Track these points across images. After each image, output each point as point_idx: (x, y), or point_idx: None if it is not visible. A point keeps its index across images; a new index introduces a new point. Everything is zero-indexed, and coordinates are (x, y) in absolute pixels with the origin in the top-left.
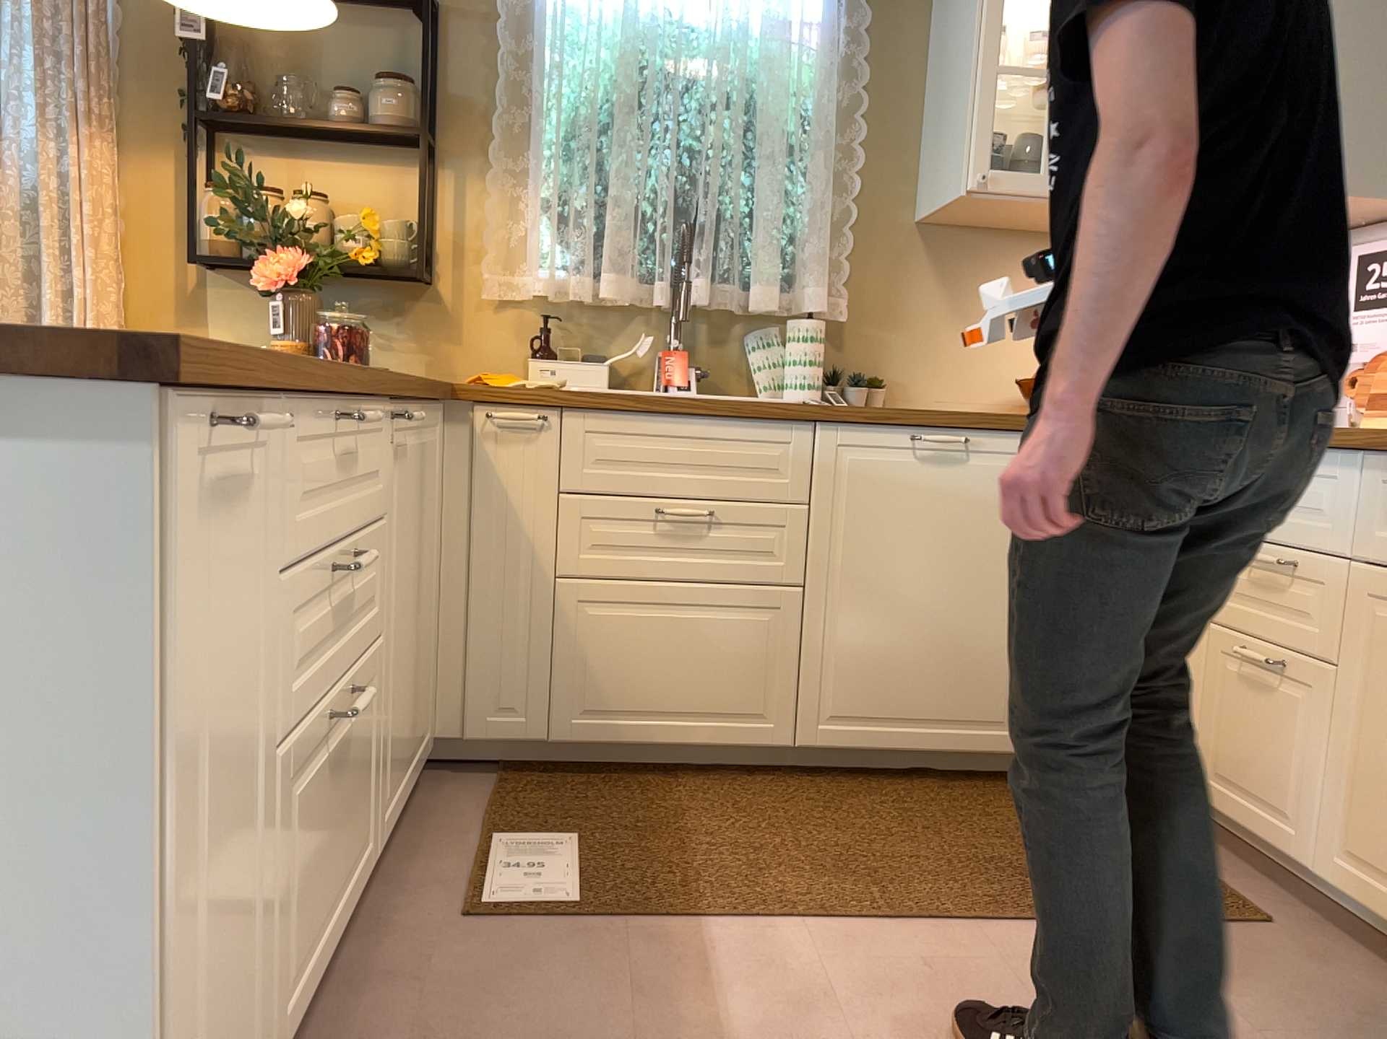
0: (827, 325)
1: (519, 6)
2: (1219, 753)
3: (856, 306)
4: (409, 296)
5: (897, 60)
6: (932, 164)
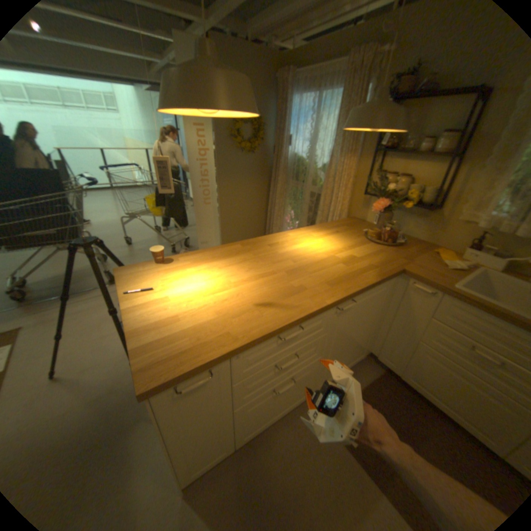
0: None
1: None
2: None
3: None
4: (430, 210)
5: None
6: None
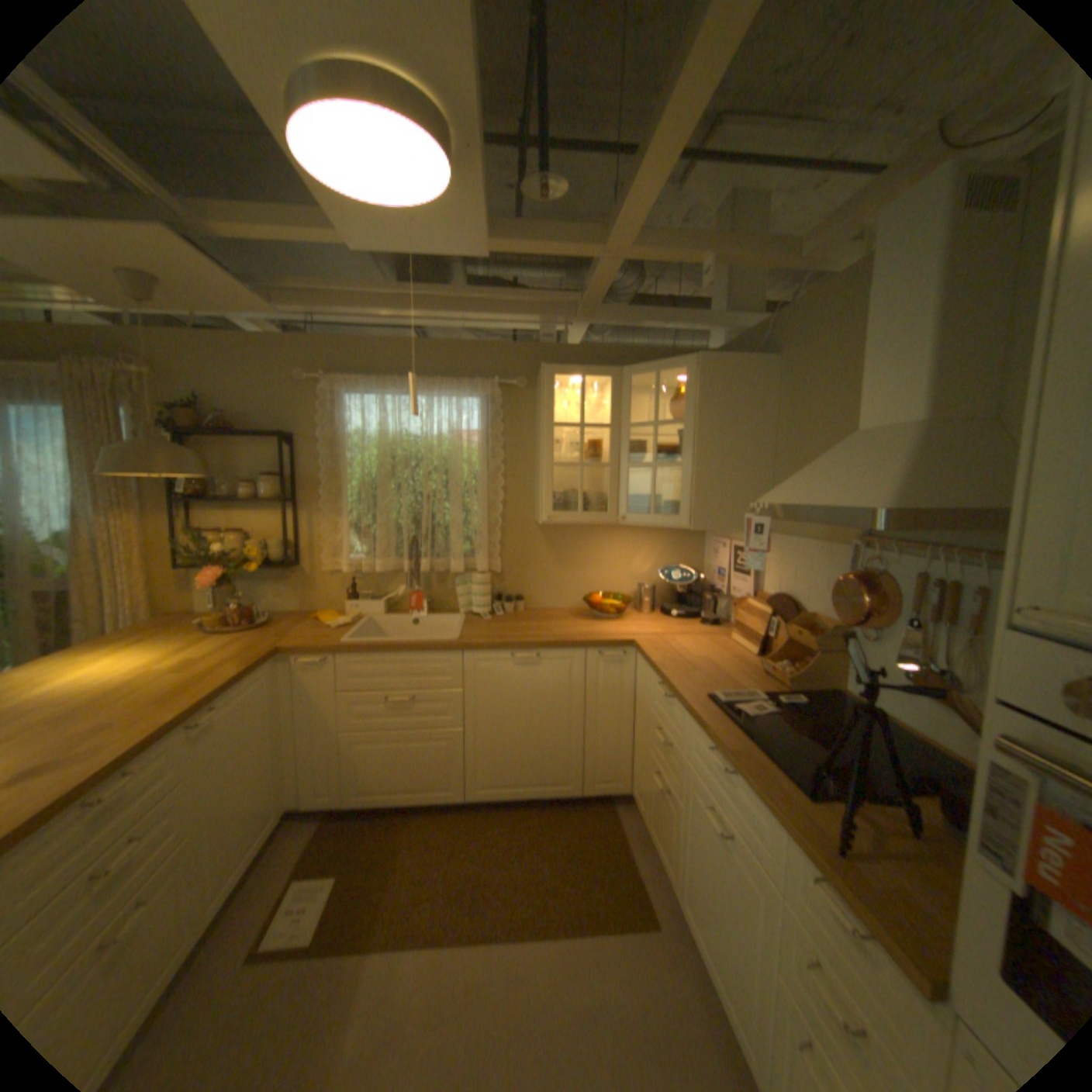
0: (494, 571)
1: (330, 431)
2: (653, 816)
3: (508, 562)
4: (287, 570)
5: (520, 445)
6: (537, 496)
